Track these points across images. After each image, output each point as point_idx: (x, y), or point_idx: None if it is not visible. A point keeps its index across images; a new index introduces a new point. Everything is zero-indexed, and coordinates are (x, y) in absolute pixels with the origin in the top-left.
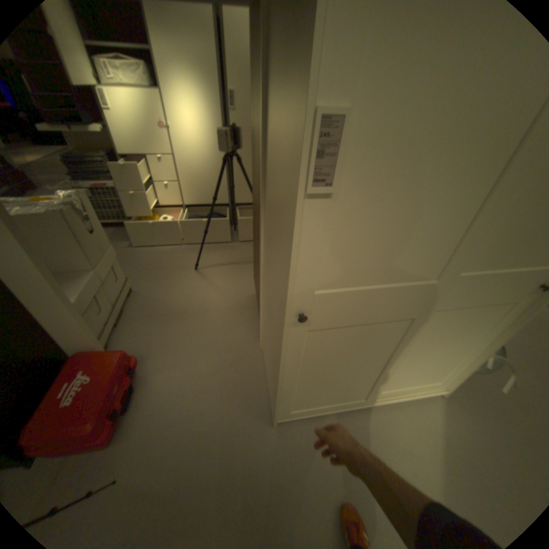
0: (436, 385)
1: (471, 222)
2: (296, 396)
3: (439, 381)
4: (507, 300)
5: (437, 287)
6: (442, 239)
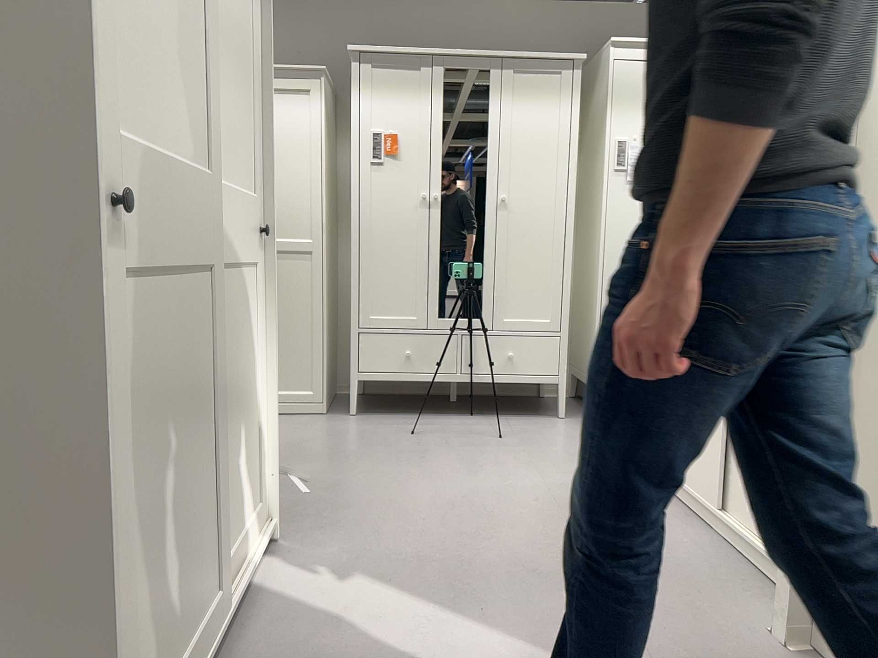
0: (255, 517)
1: (199, 63)
2: (125, 643)
3: (253, 501)
4: (247, 260)
5: (206, 192)
6: (188, 80)
